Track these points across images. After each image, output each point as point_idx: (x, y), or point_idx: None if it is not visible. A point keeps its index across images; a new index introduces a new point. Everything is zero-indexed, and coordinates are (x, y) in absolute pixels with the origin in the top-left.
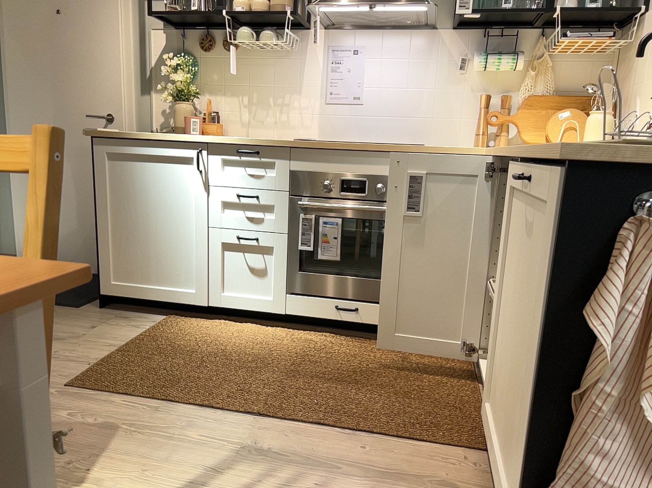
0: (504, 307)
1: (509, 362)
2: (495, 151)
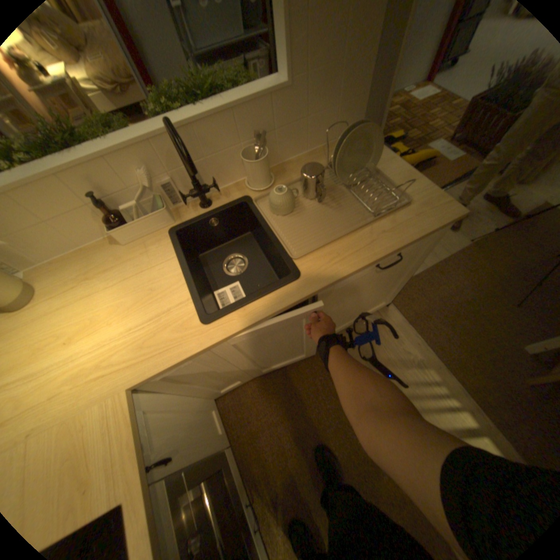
0: (334, 314)
1: (356, 307)
2: (233, 333)
